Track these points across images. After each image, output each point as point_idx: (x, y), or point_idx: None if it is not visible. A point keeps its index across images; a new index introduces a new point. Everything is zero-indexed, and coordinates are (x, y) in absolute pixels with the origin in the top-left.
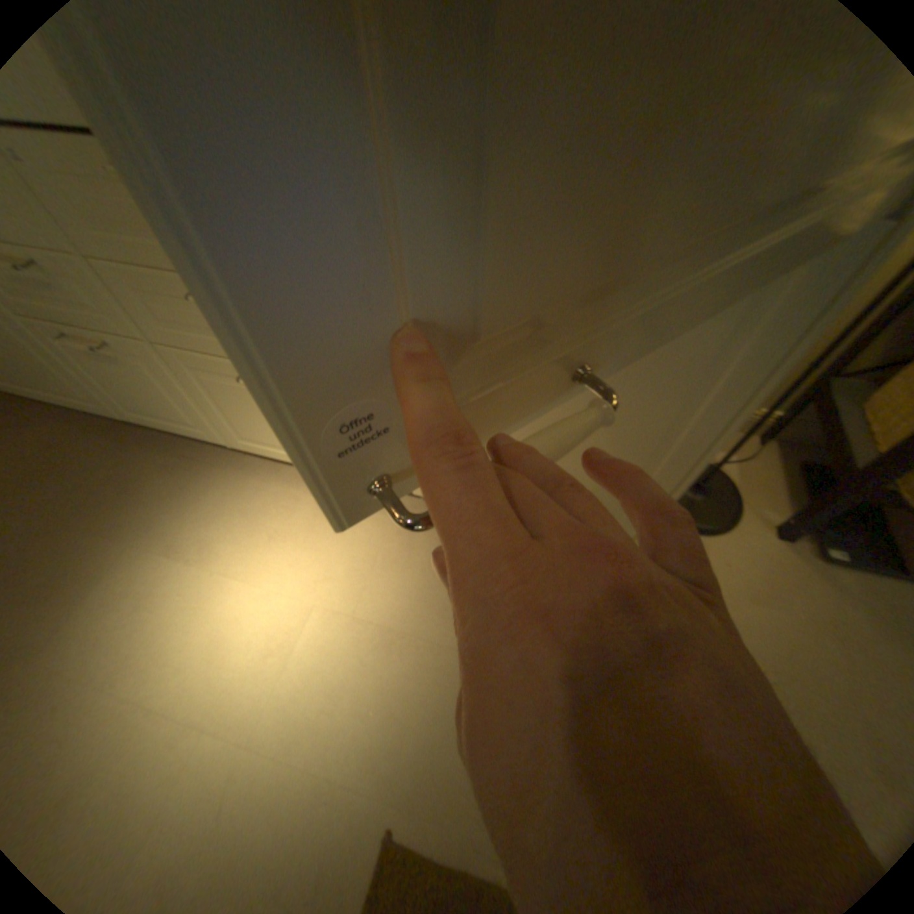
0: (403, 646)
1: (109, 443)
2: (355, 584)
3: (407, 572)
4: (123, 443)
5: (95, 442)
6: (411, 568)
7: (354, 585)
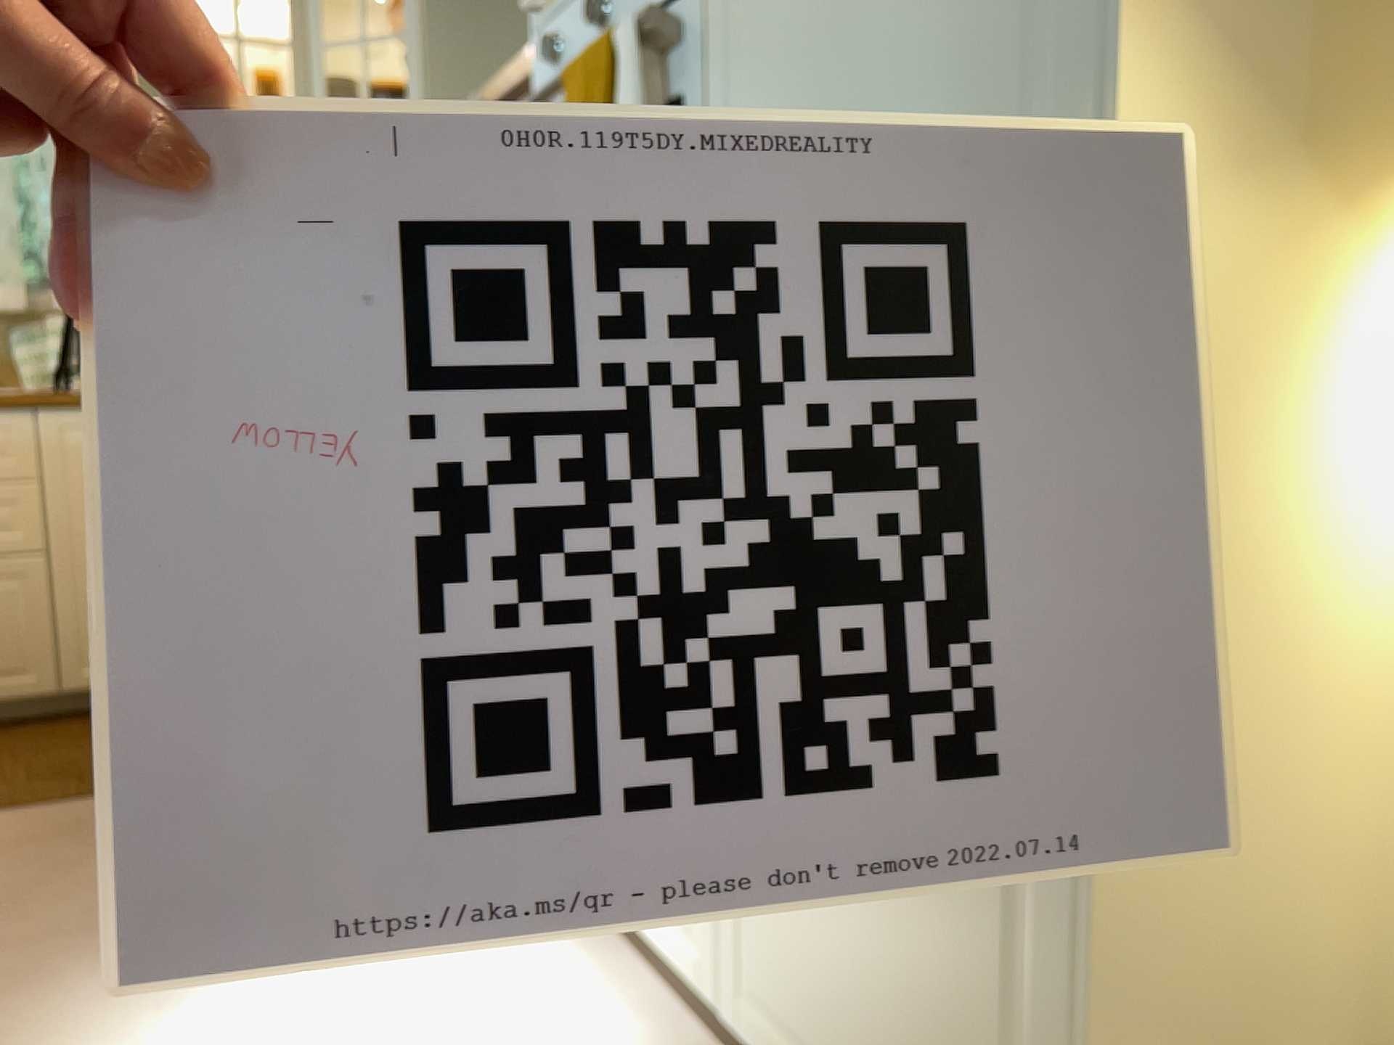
0: None
1: None
2: None
3: None
4: None
5: None
6: None
7: None
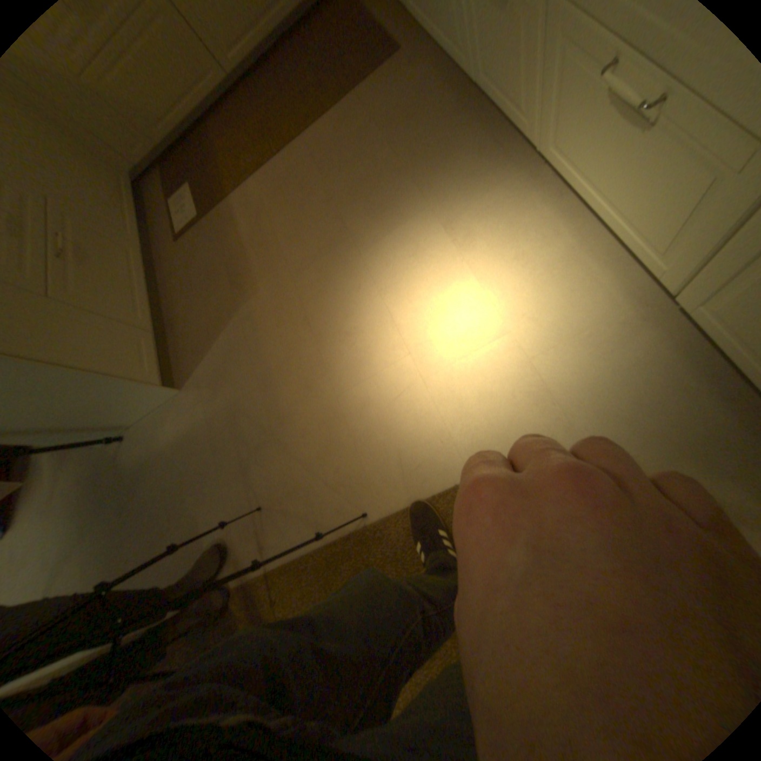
0: (551, 408)
1: (458, 100)
2: (553, 337)
3: (604, 361)
4: (467, 105)
5: (450, 95)
6: (610, 361)
7: (552, 338)
